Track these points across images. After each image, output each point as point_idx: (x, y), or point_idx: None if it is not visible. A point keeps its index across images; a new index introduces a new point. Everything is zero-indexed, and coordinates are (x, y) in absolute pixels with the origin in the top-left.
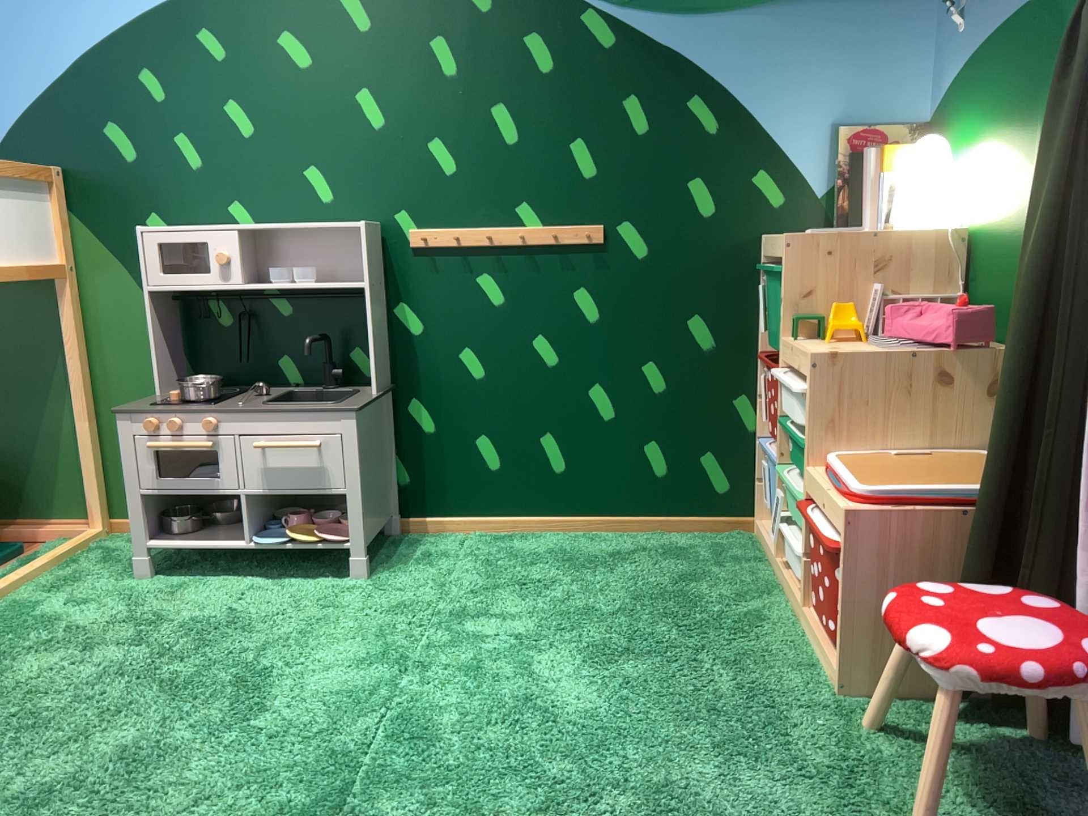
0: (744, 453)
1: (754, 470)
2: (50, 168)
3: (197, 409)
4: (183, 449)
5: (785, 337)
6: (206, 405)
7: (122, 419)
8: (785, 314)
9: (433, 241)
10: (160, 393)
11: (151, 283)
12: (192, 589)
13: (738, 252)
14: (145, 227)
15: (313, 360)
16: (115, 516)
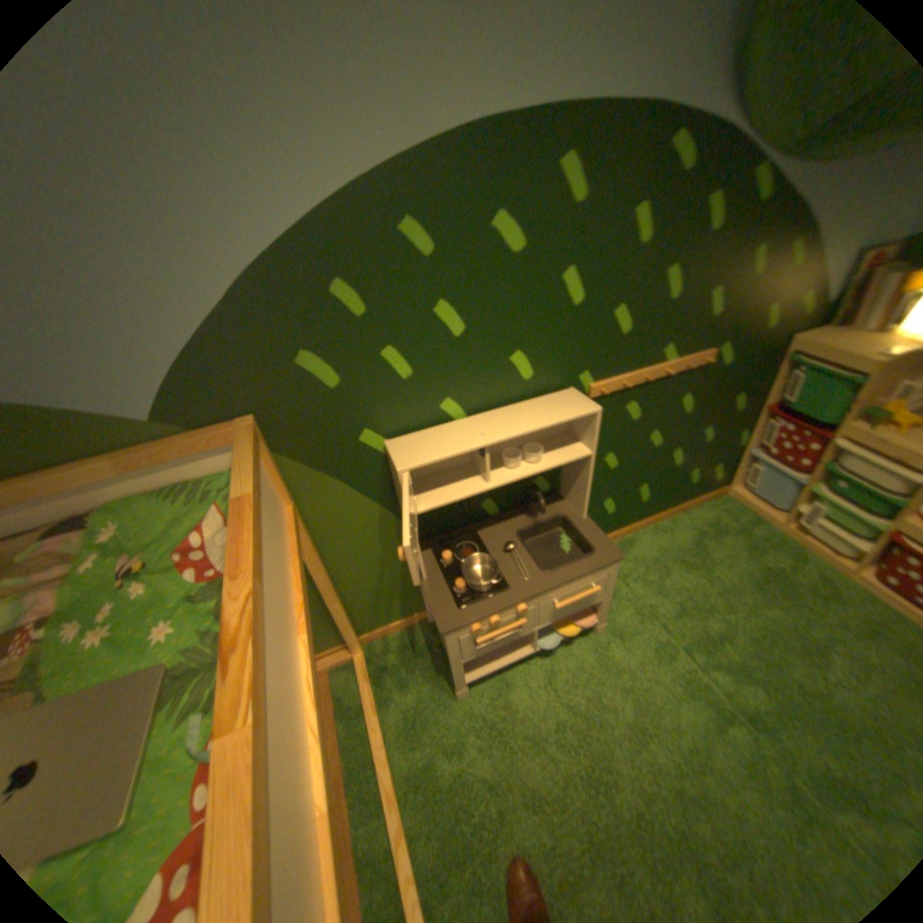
0: (736, 459)
1: (738, 466)
2: (252, 426)
3: (511, 604)
4: (505, 633)
5: (853, 424)
6: (505, 591)
7: (451, 635)
8: (857, 410)
9: (608, 391)
10: (429, 578)
11: (416, 509)
12: (510, 693)
13: (778, 349)
14: (399, 464)
15: (509, 495)
16: (361, 636)
